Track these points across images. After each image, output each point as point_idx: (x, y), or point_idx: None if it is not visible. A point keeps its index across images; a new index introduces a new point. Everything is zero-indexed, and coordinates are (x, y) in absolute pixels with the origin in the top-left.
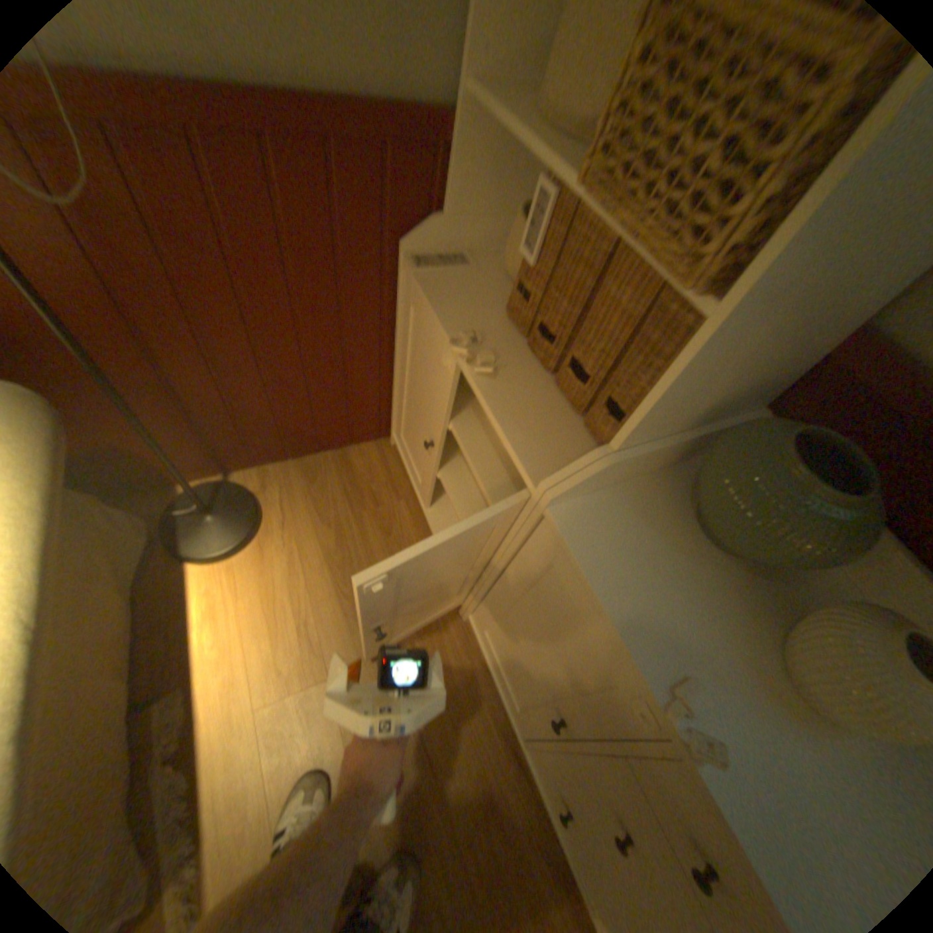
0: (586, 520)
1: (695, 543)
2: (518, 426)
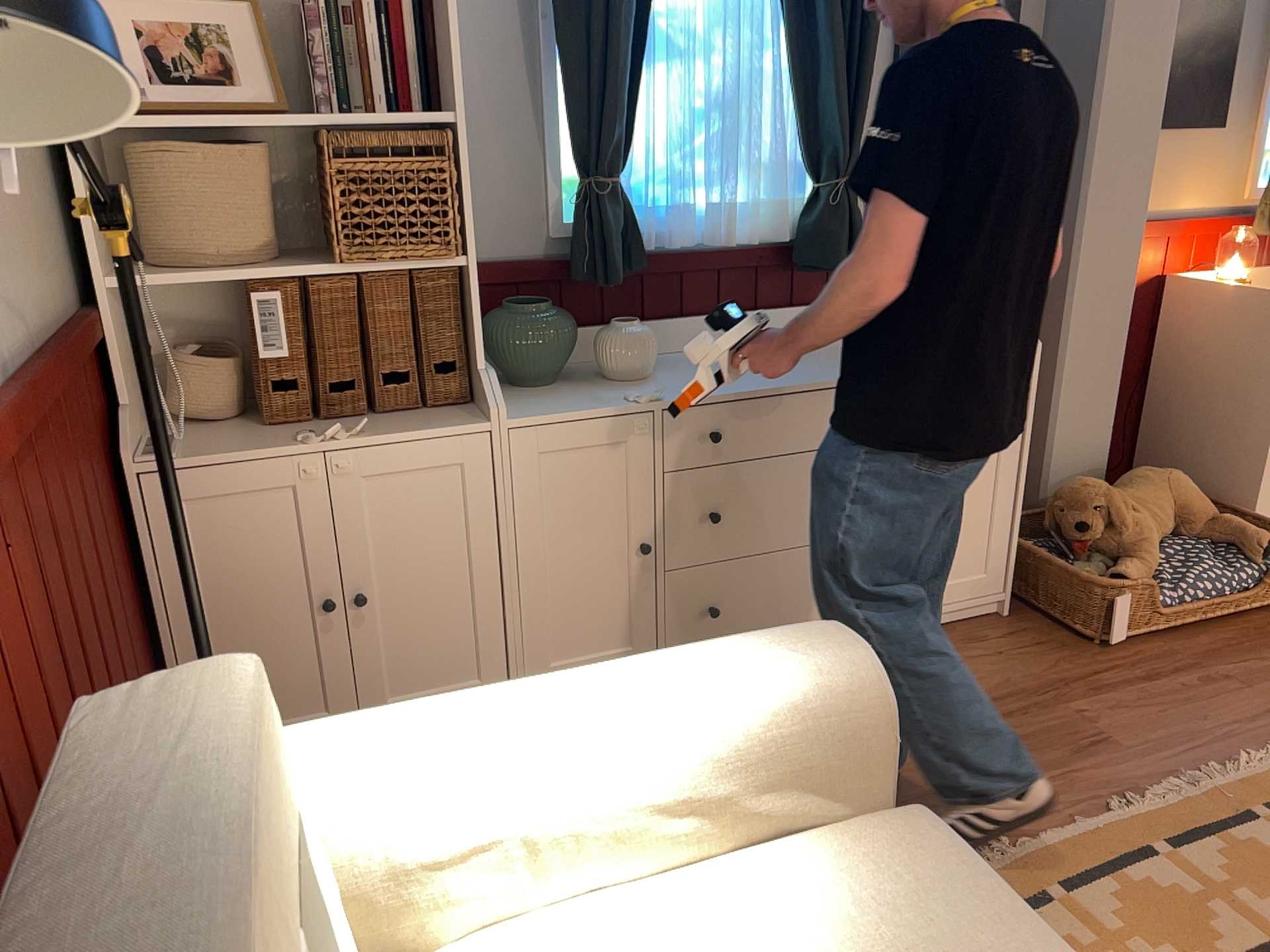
0: (514, 413)
1: (539, 391)
2: (420, 429)
